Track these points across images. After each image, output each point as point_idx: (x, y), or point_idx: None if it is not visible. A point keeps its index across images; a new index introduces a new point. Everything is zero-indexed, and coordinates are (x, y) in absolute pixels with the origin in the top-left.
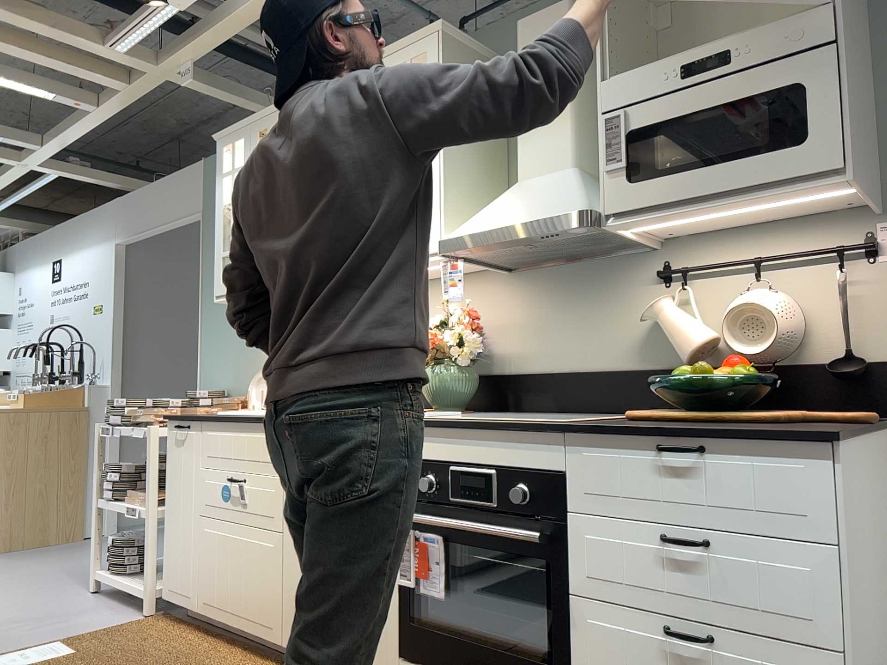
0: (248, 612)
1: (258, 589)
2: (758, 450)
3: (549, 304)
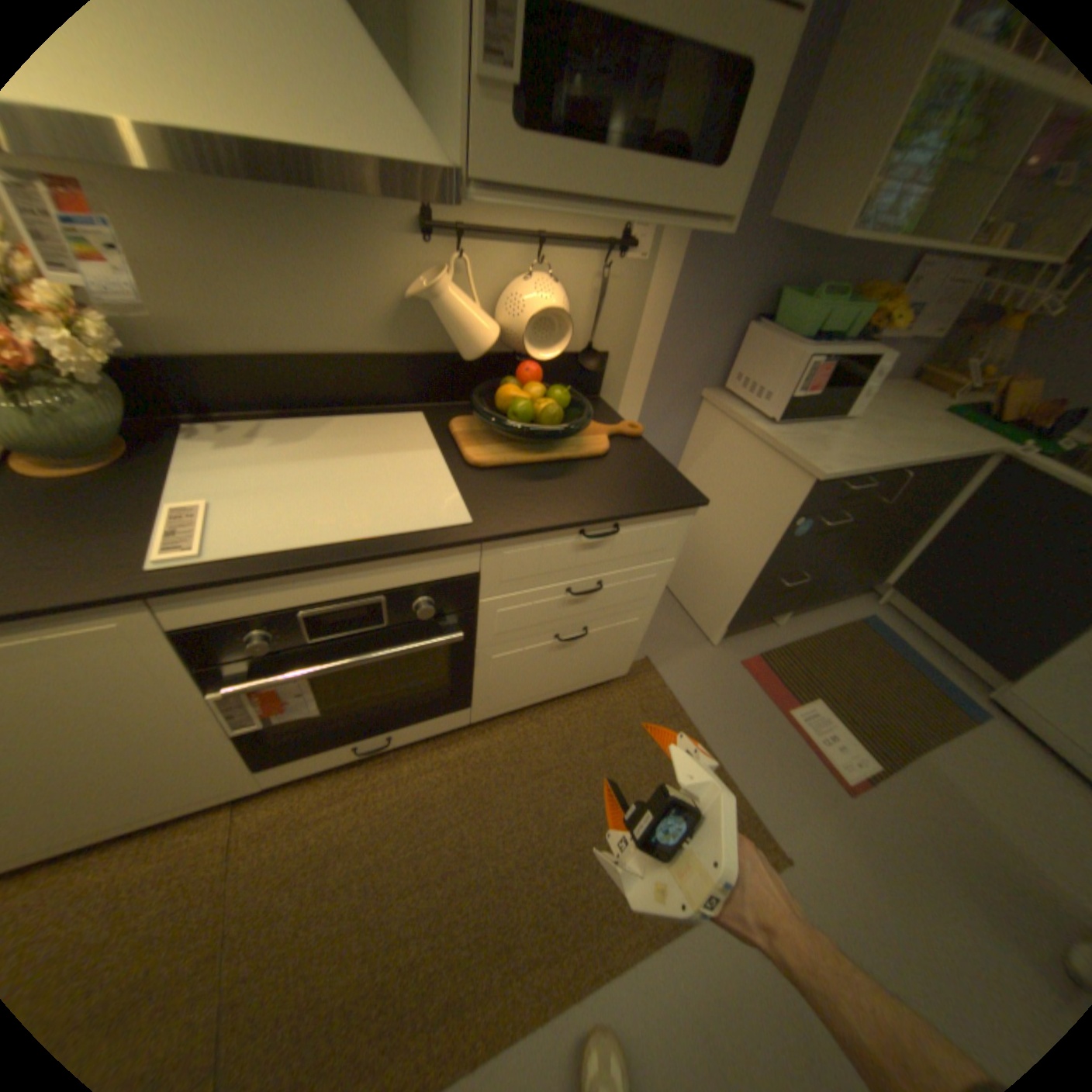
0: None
1: None
2: (653, 518)
3: (214, 234)
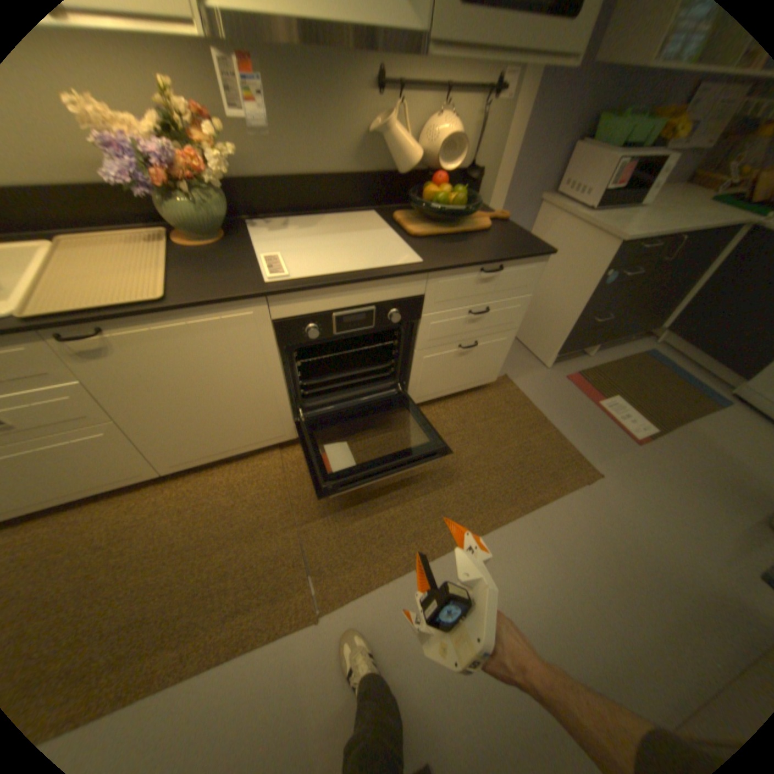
0: (92, 484)
1: (99, 466)
2: (523, 262)
3: (266, 94)
